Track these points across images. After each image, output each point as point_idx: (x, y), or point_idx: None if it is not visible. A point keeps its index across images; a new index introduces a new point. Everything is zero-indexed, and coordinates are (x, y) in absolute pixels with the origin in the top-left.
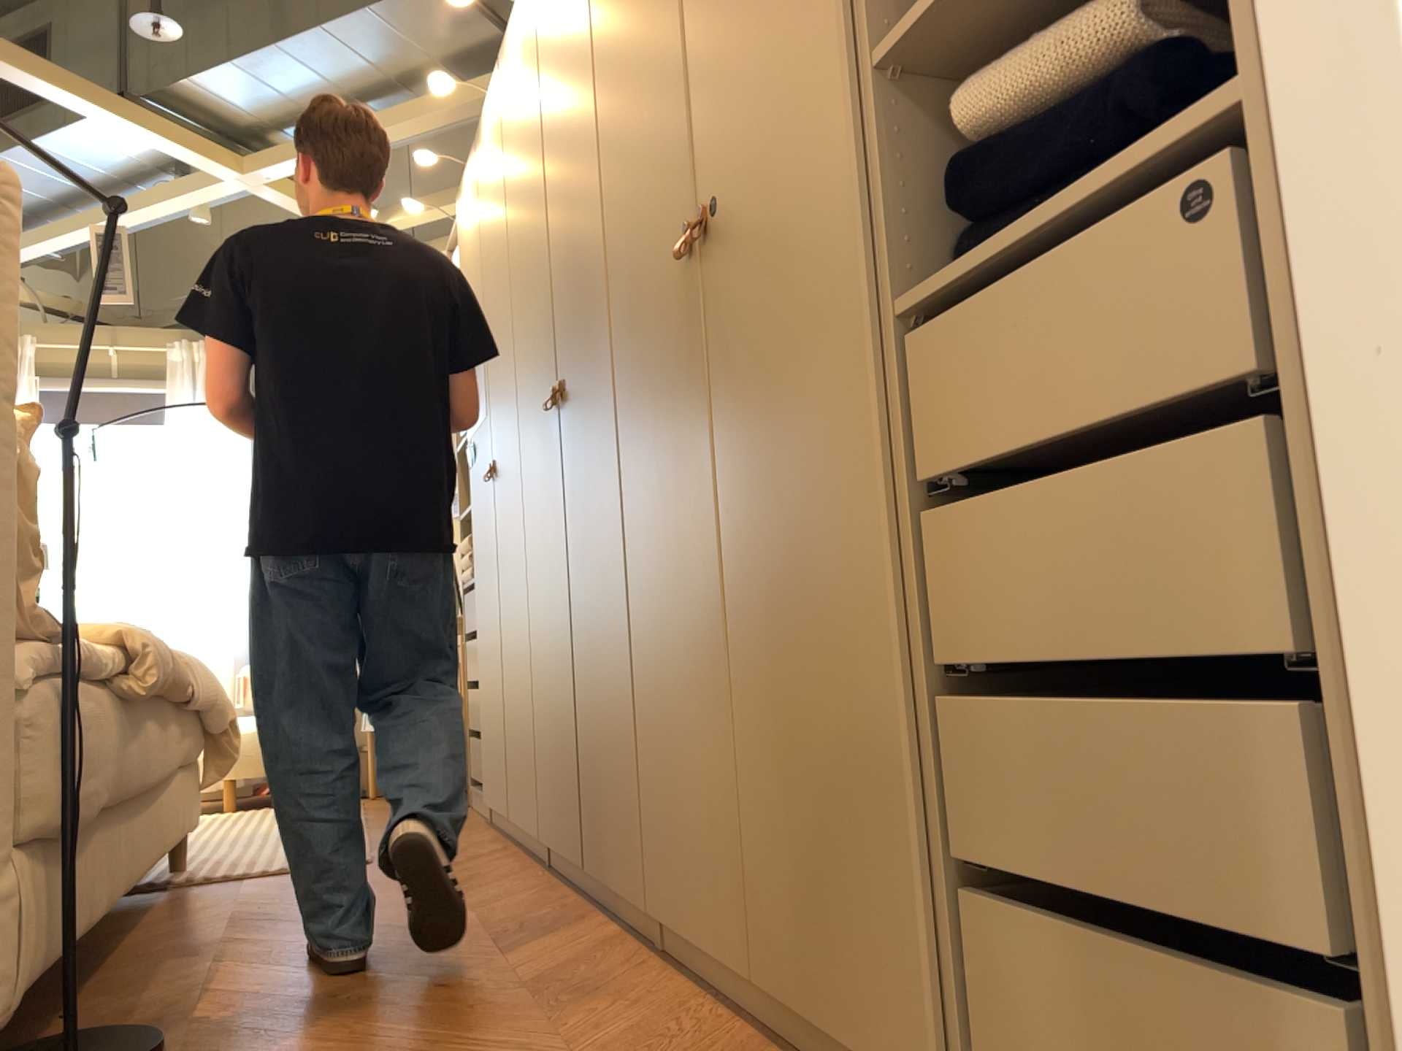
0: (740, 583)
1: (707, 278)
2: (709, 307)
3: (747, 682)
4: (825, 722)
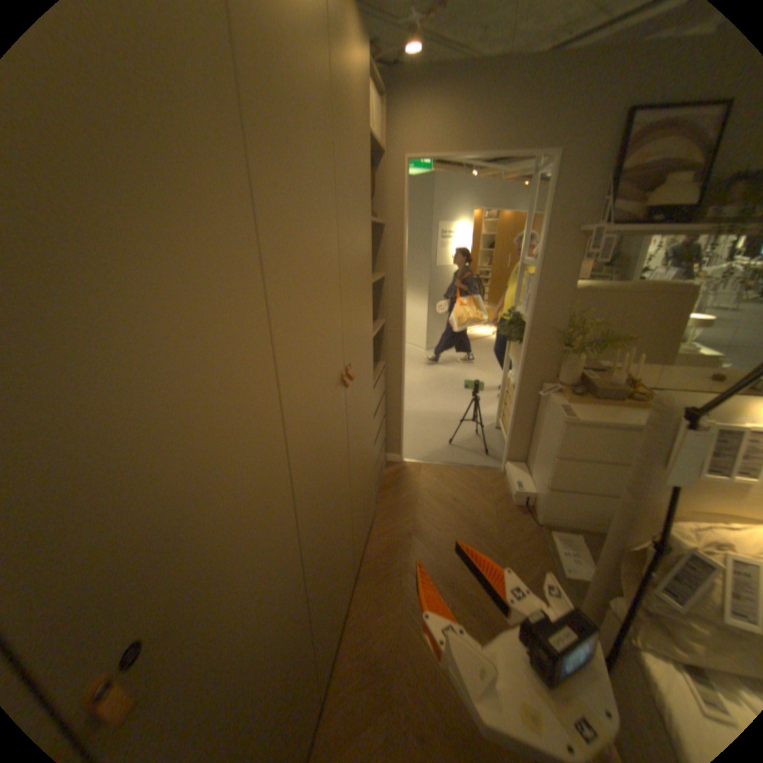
0: (355, 484)
1: (347, 391)
2: (348, 402)
3: (356, 509)
4: (368, 483)
